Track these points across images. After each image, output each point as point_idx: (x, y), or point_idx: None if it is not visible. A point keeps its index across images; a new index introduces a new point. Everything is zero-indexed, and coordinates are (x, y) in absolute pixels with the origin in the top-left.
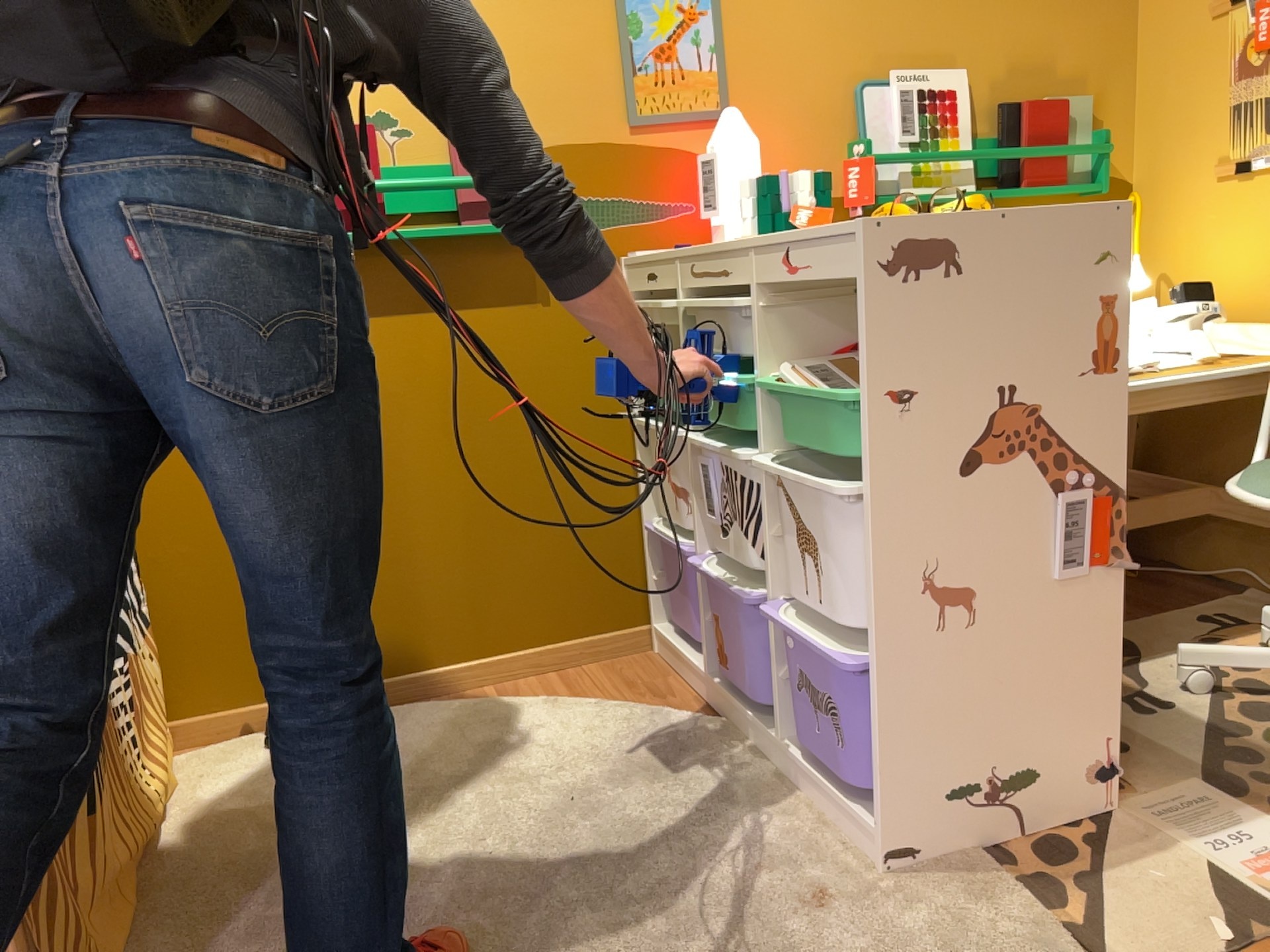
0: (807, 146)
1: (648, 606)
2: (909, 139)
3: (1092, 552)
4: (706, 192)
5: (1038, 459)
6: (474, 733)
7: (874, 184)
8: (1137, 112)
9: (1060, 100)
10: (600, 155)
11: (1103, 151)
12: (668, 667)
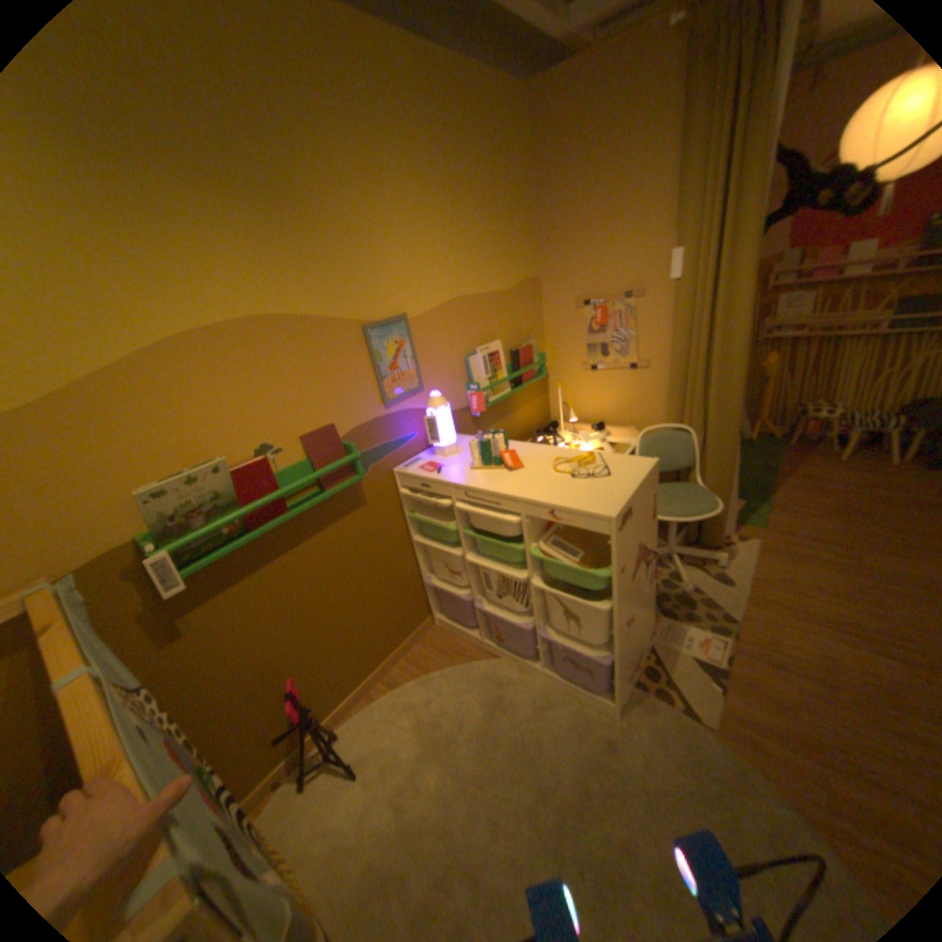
0: (452, 389)
1: (429, 609)
2: (488, 376)
3: (655, 575)
4: (432, 433)
5: (645, 557)
6: (404, 722)
7: (484, 402)
8: (546, 339)
9: (528, 343)
10: (375, 424)
11: (543, 361)
12: (452, 634)
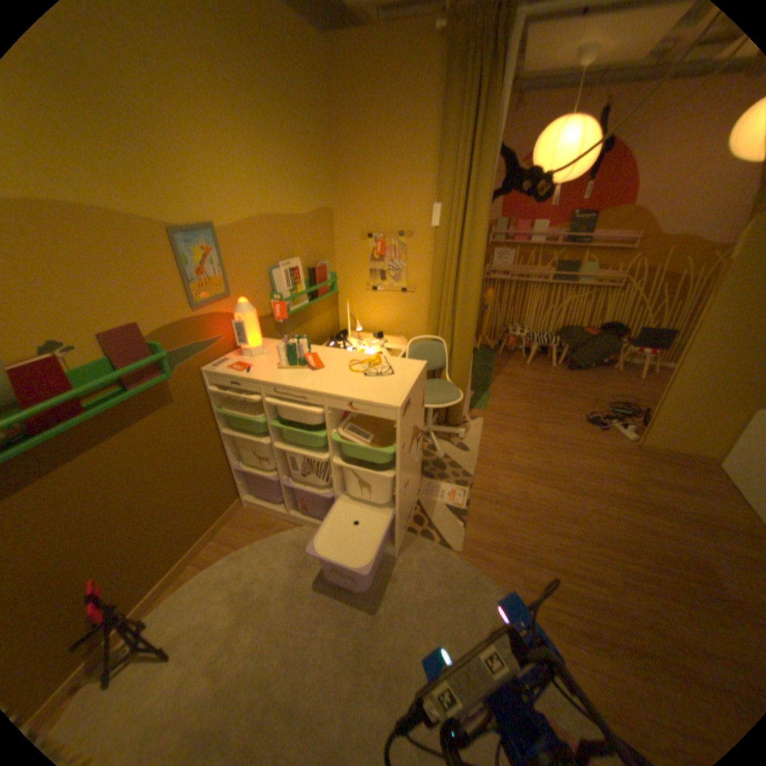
0: (257, 297)
1: (237, 492)
2: (289, 288)
3: (421, 448)
4: (240, 335)
5: (416, 435)
6: (216, 595)
7: (287, 311)
8: (336, 261)
9: (323, 263)
10: (181, 325)
11: (335, 279)
12: (258, 511)
